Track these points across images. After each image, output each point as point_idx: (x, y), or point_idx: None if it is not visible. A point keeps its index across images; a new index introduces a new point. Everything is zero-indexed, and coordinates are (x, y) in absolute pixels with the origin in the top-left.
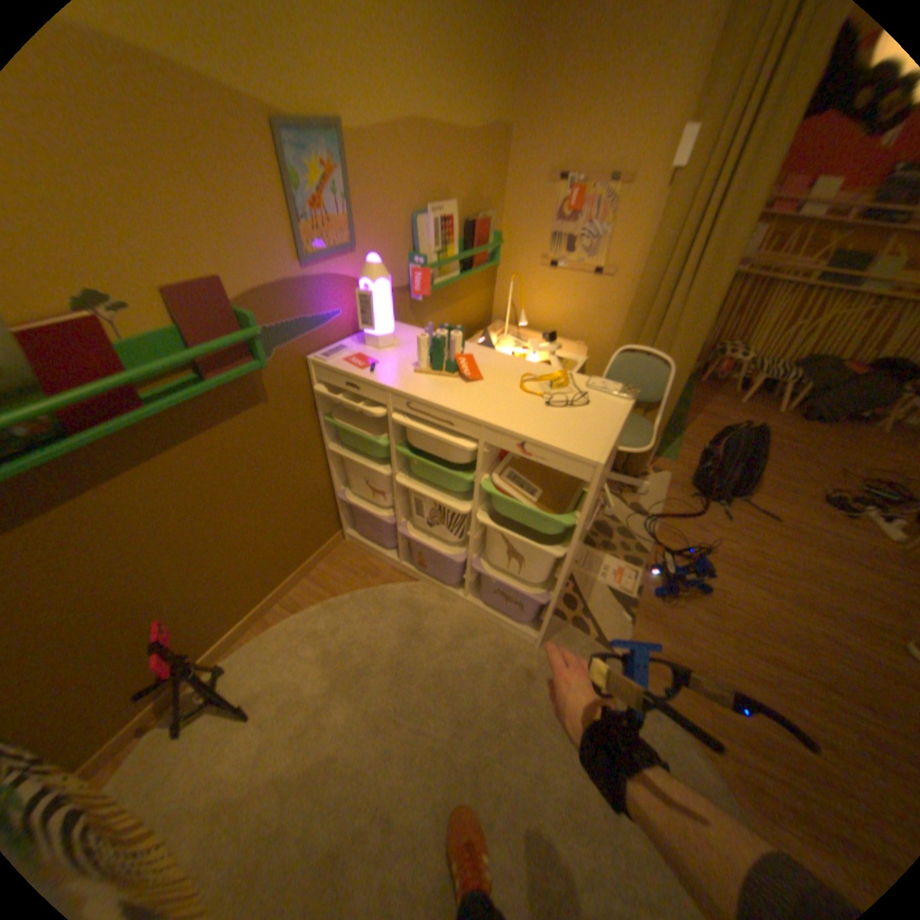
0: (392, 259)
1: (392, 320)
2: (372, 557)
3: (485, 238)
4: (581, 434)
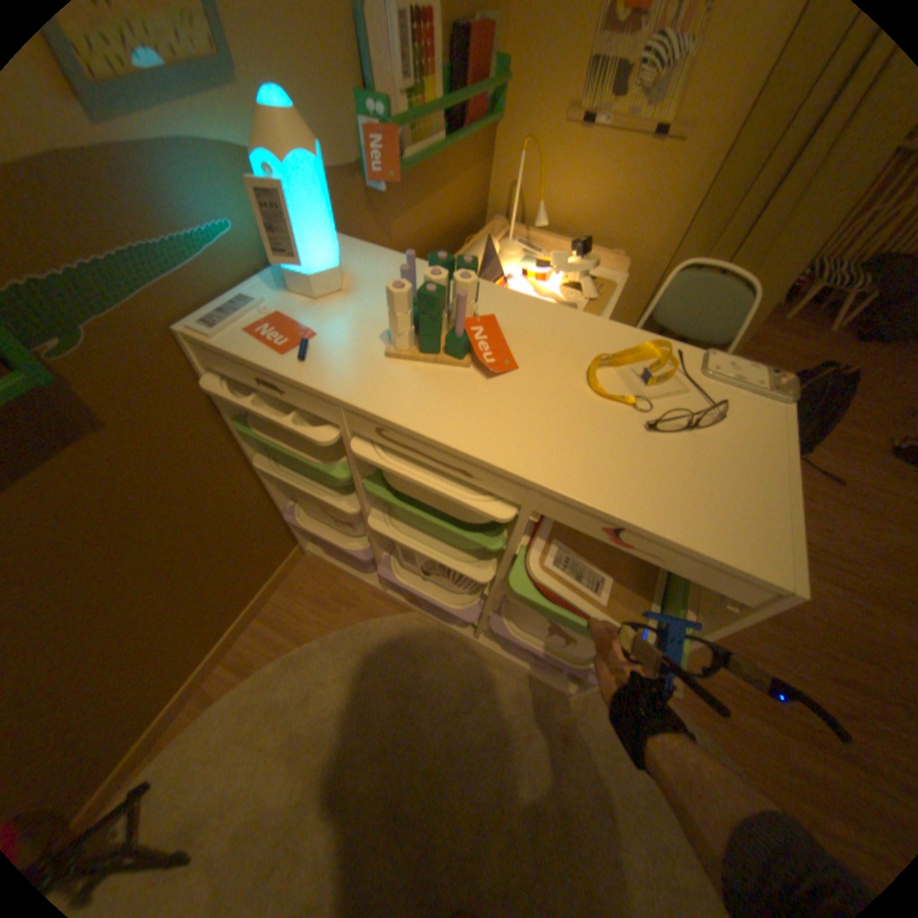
0: (322, 102)
1: (334, 236)
2: (345, 578)
3: (485, 63)
4: (737, 507)
